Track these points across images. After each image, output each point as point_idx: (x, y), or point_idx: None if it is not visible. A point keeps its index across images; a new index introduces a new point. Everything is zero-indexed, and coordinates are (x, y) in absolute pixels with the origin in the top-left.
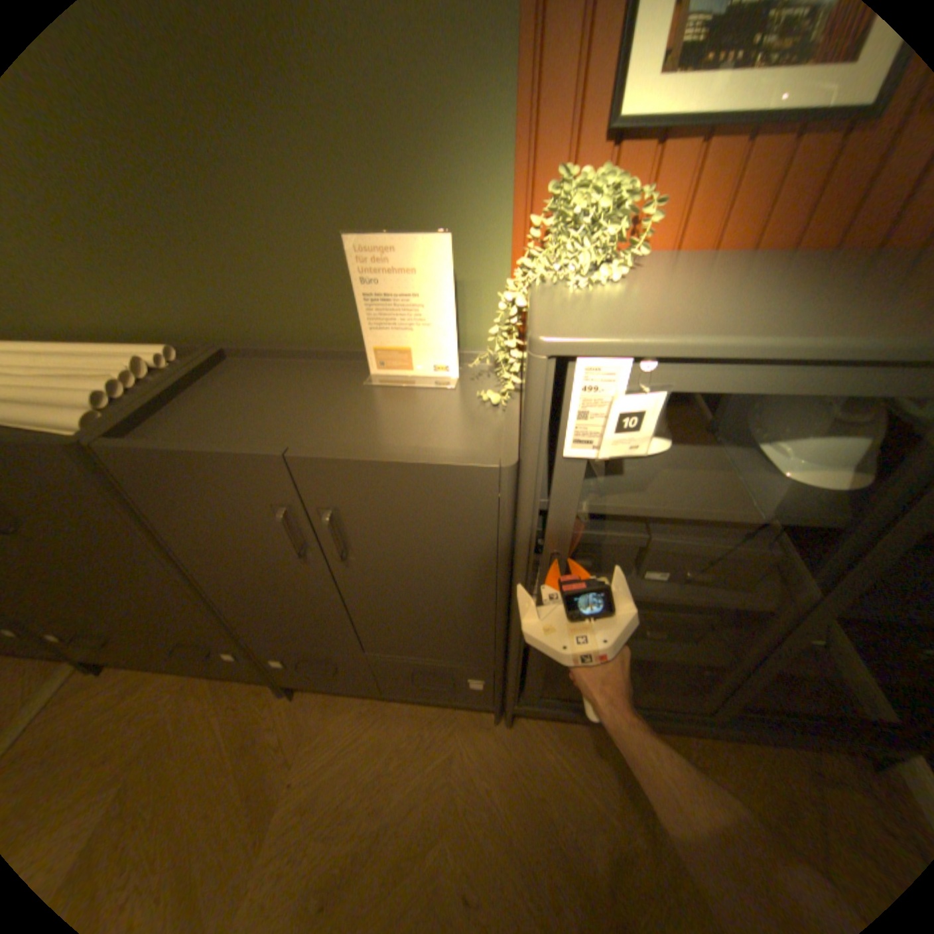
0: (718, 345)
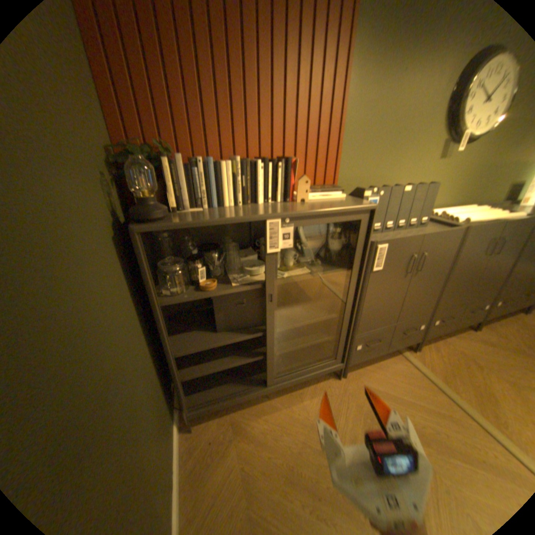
0: None
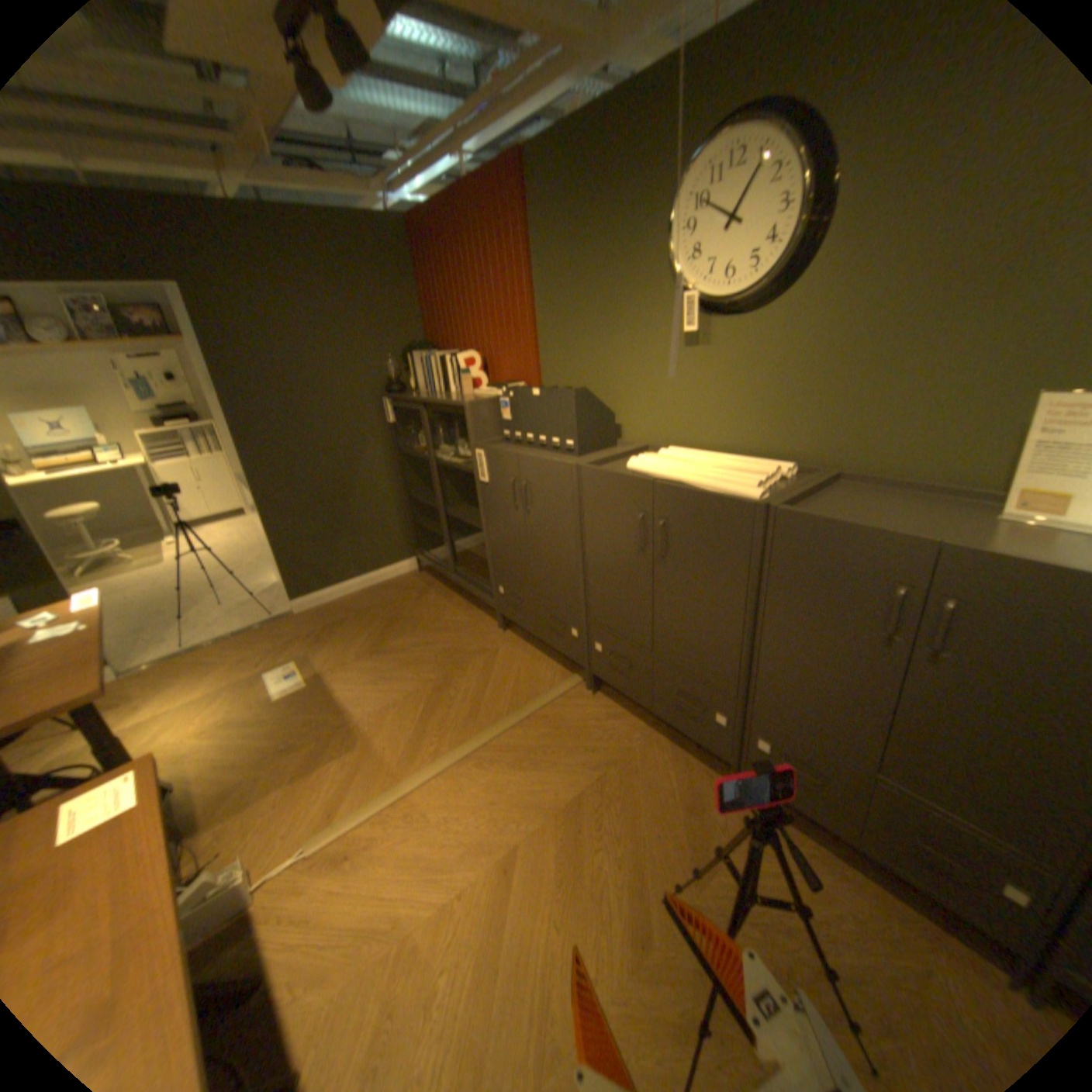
0: None
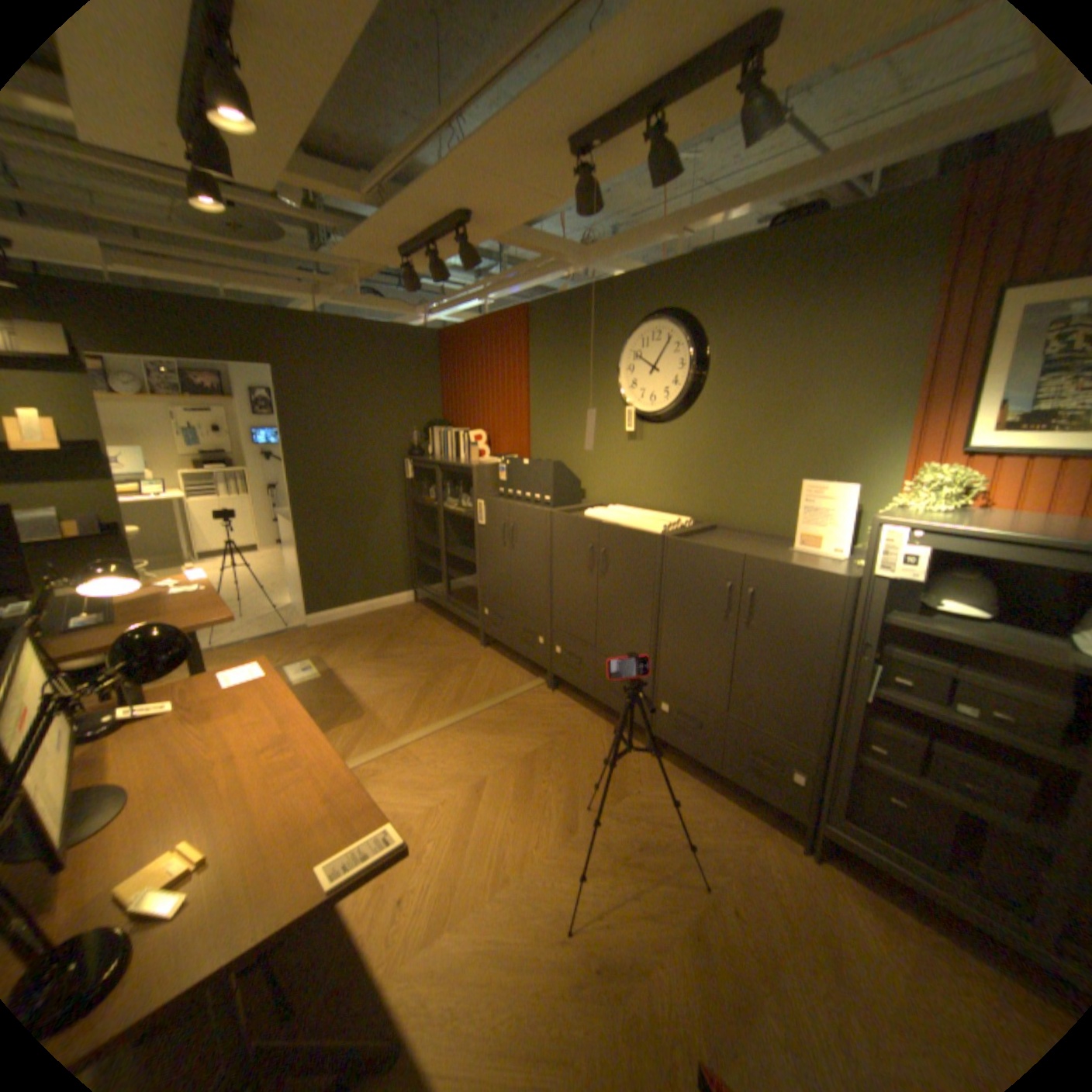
0: (964, 529)
